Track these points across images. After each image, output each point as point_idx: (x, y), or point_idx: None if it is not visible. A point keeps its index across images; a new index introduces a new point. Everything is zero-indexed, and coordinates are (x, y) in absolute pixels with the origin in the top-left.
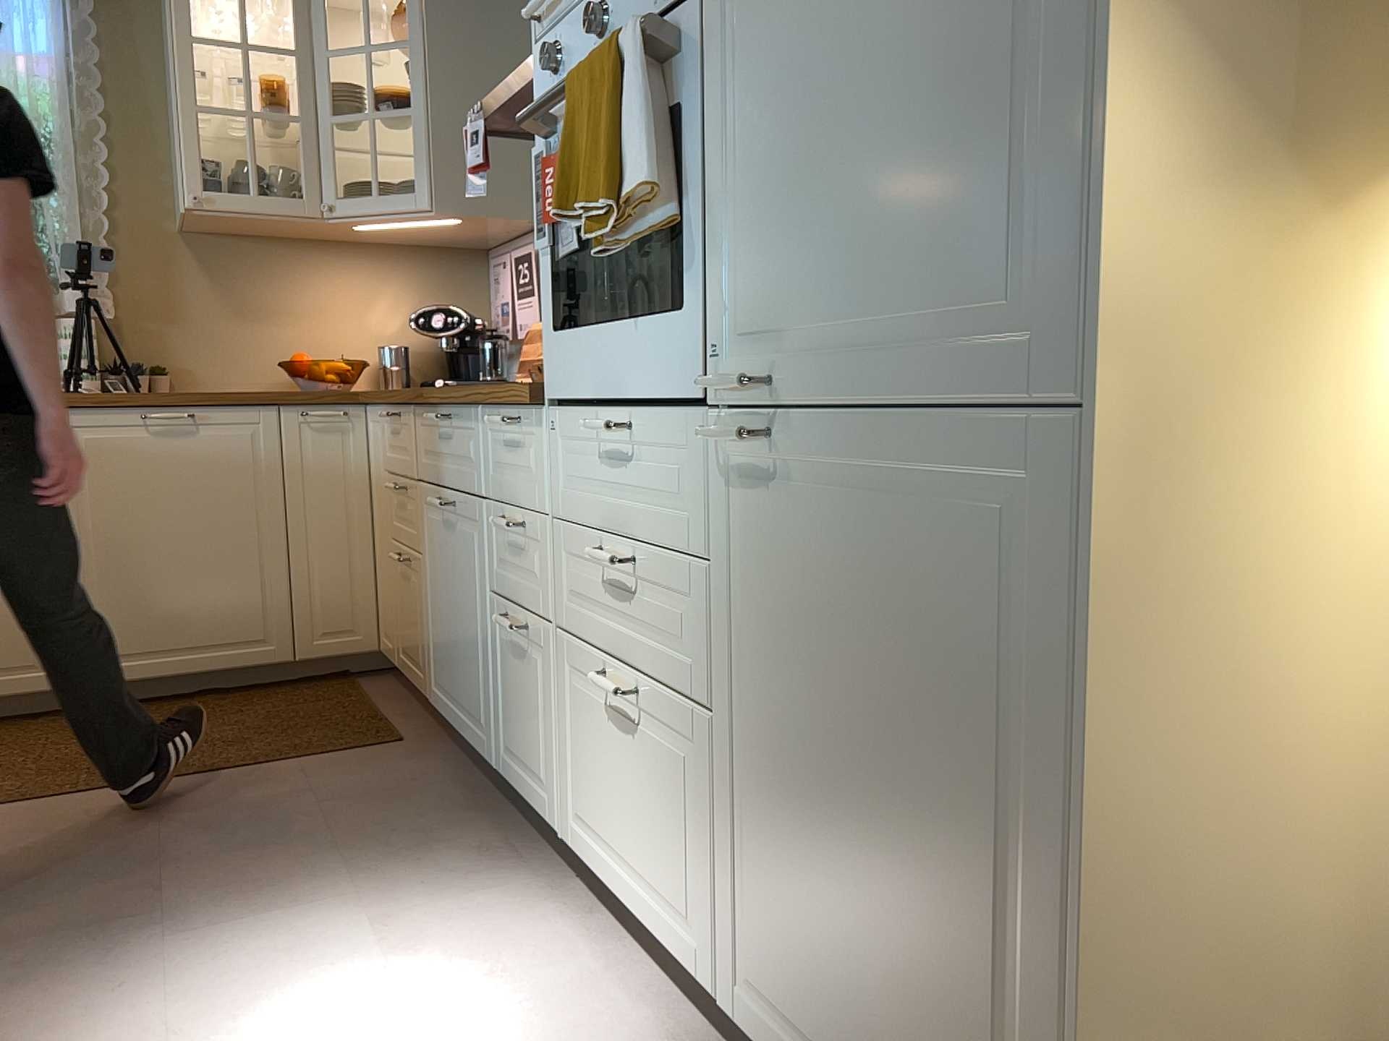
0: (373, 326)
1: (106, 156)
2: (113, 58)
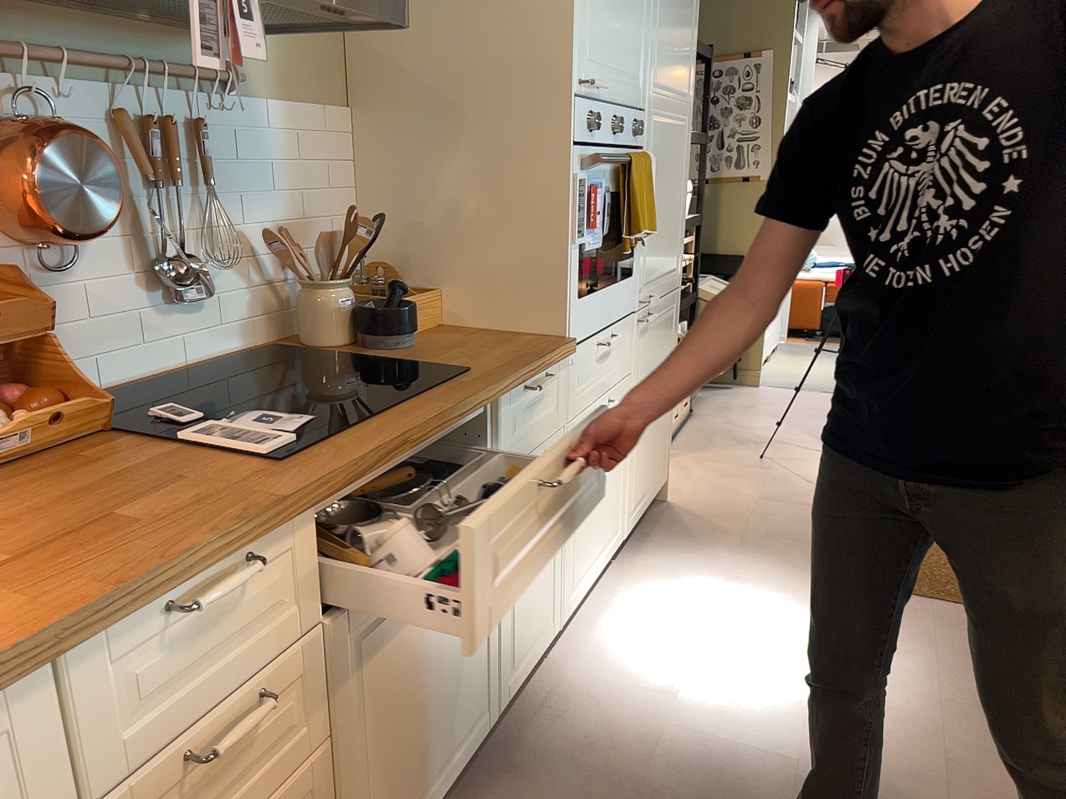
0: None
1: None
2: None
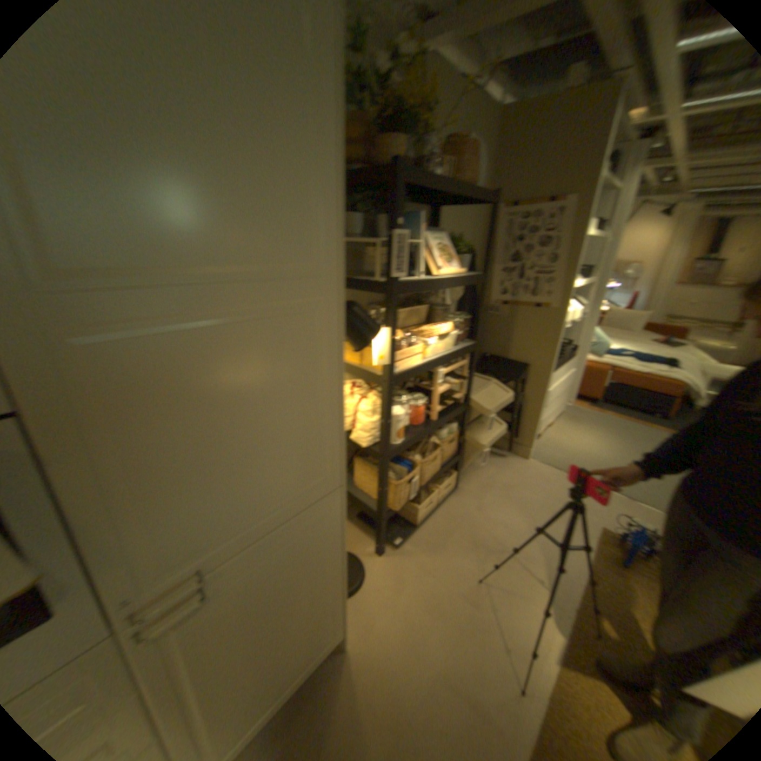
0: None
1: None
2: None
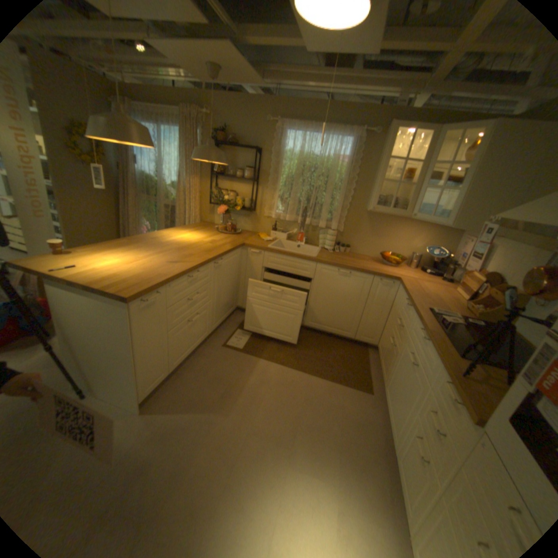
0: (413, 245)
1: (354, 187)
2: (365, 156)
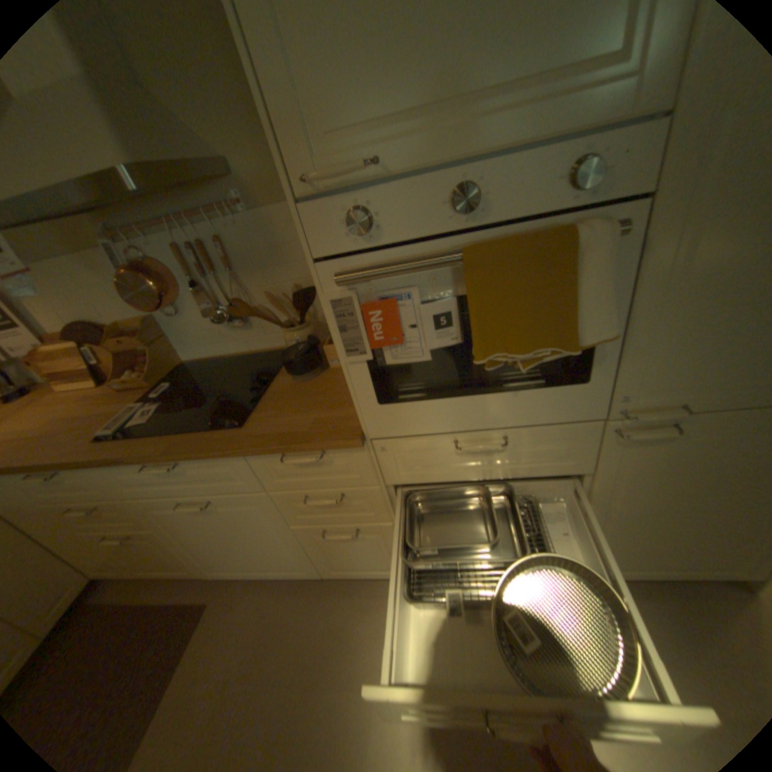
0: None
1: None
2: None
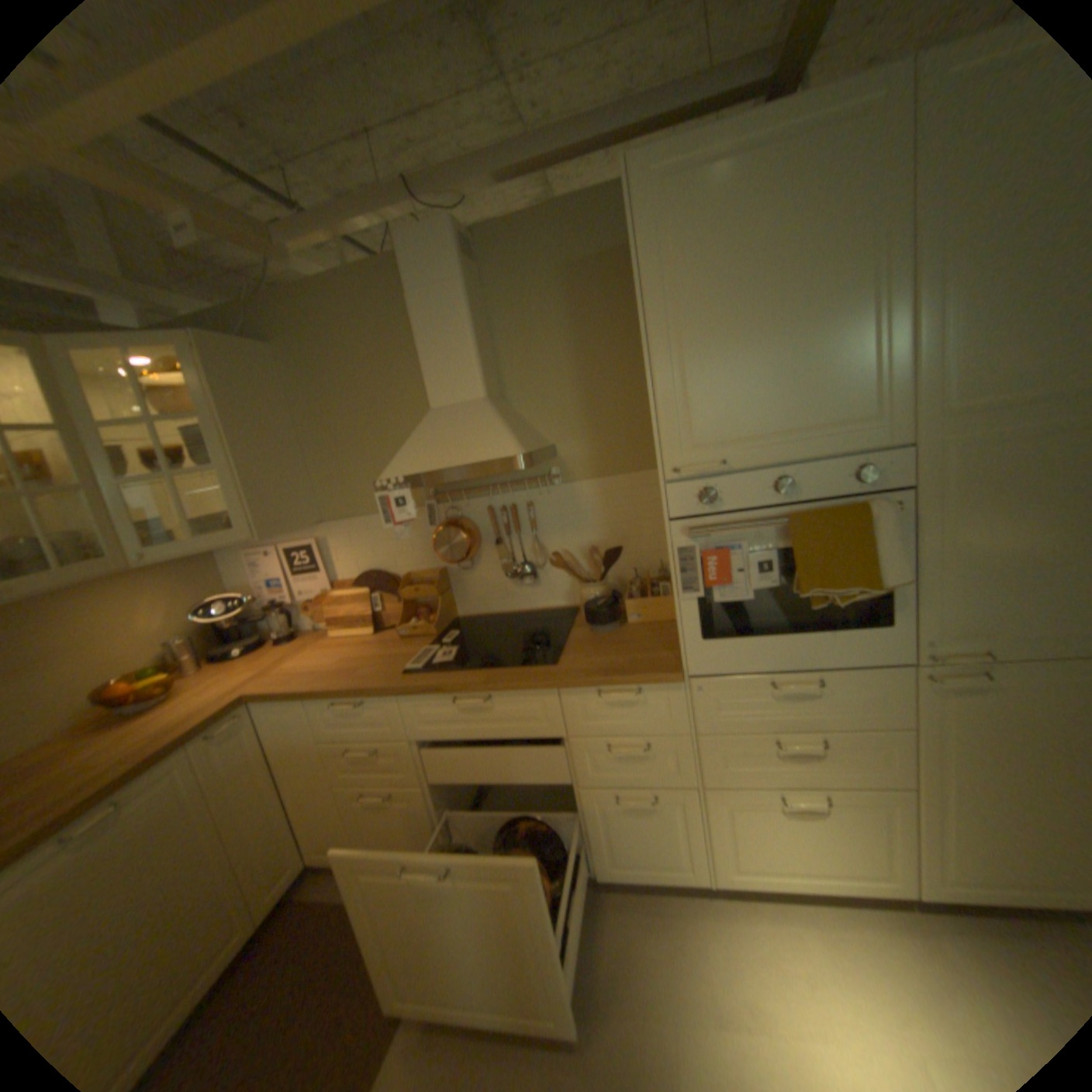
0: (140, 633)
1: None
2: None
